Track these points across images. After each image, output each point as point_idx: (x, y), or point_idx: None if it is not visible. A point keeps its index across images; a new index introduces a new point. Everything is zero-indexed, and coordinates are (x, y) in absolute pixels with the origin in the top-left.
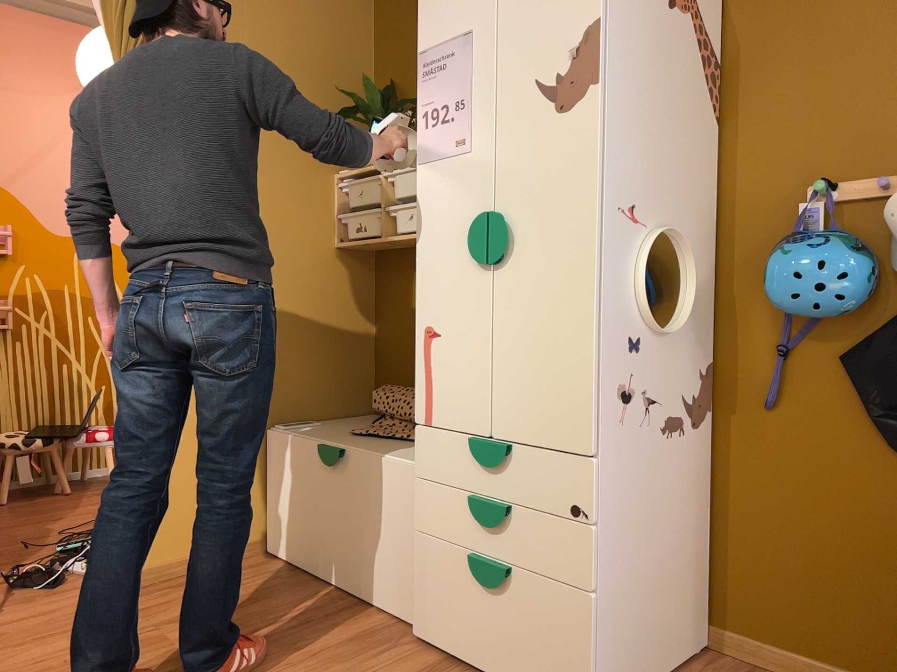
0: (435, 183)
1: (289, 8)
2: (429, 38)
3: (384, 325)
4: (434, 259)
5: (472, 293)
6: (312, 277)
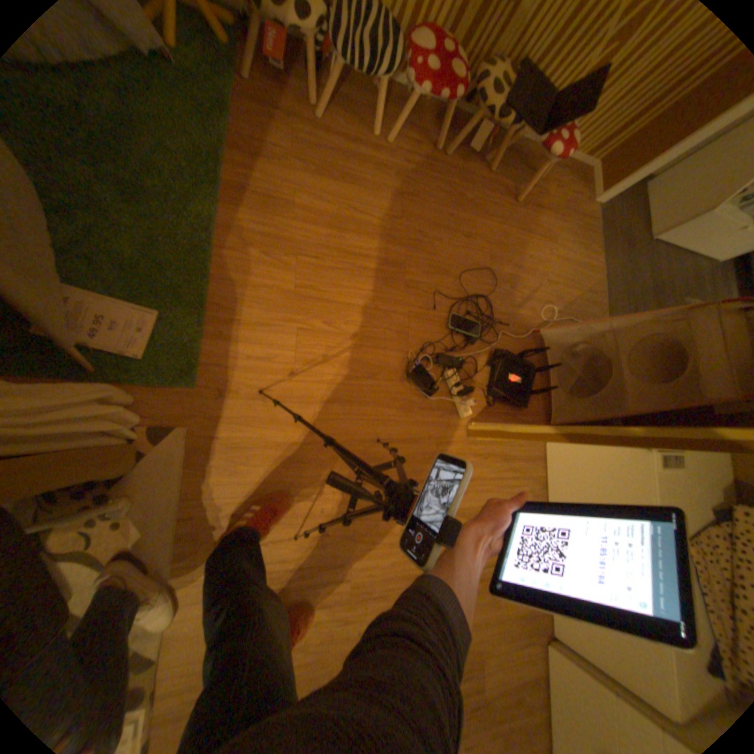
0: None
1: None
2: None
3: None
4: None
5: None
6: None
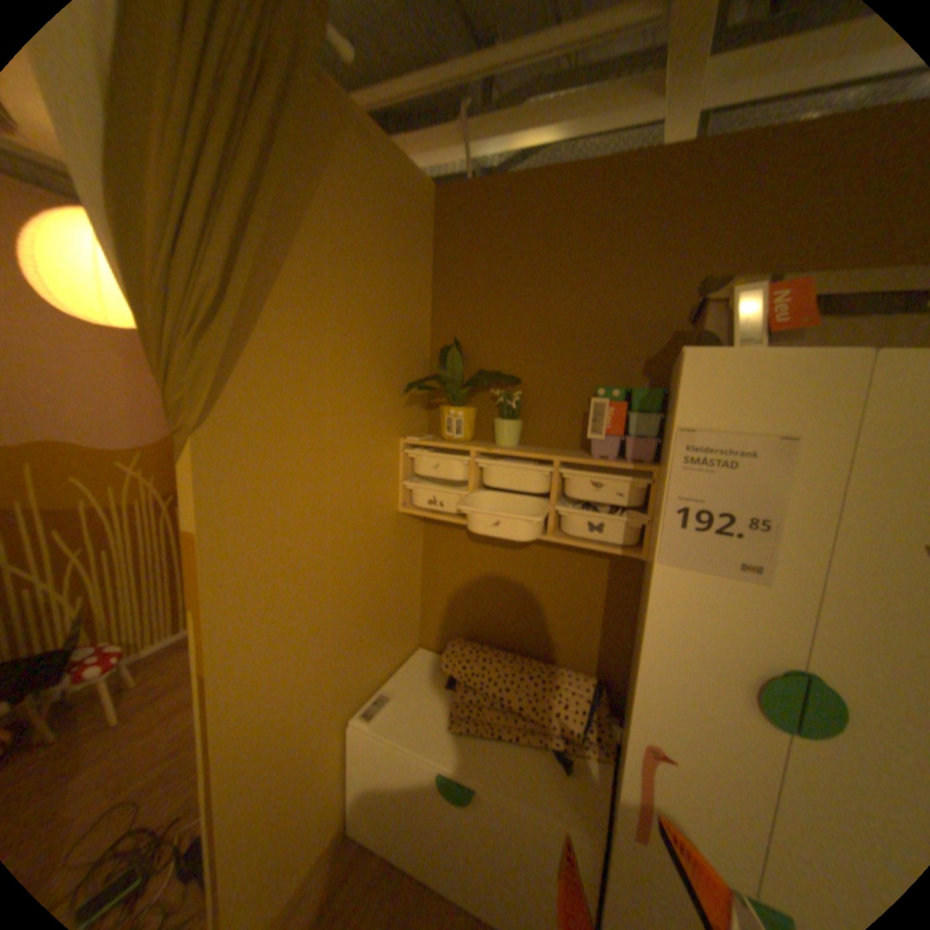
0: (691, 597)
1: (367, 251)
2: (702, 412)
3: (436, 573)
4: (678, 681)
5: (747, 745)
6: (381, 550)
